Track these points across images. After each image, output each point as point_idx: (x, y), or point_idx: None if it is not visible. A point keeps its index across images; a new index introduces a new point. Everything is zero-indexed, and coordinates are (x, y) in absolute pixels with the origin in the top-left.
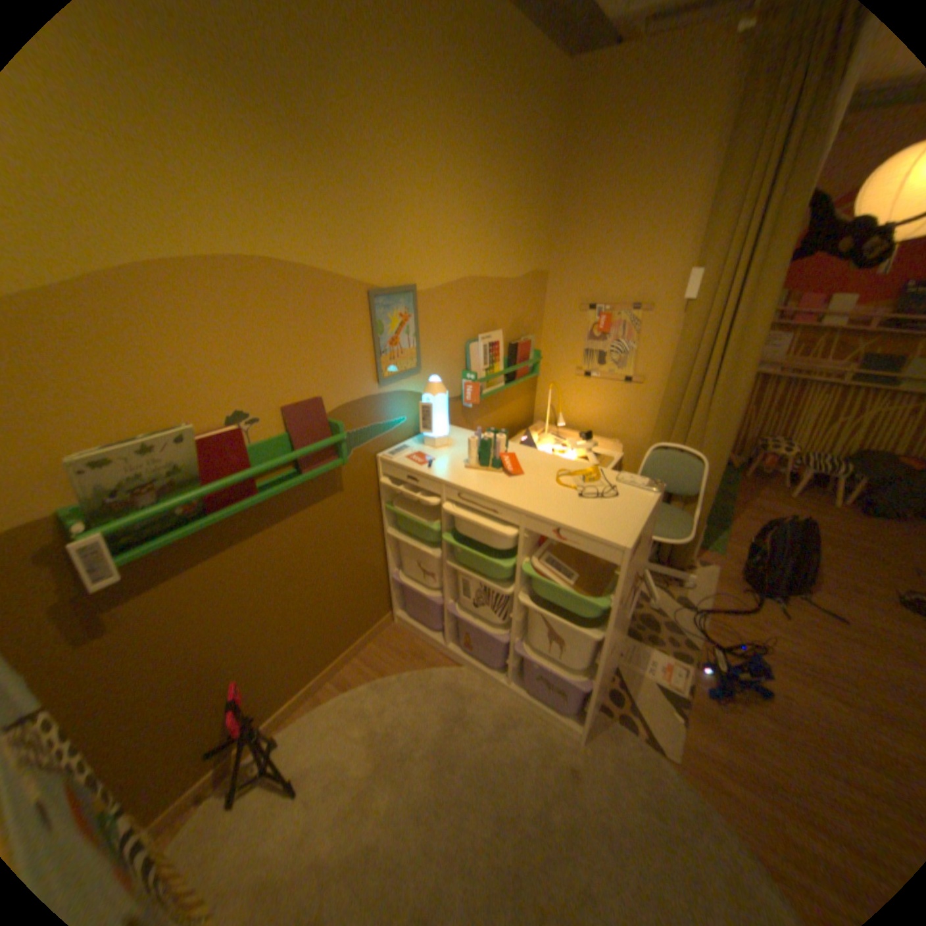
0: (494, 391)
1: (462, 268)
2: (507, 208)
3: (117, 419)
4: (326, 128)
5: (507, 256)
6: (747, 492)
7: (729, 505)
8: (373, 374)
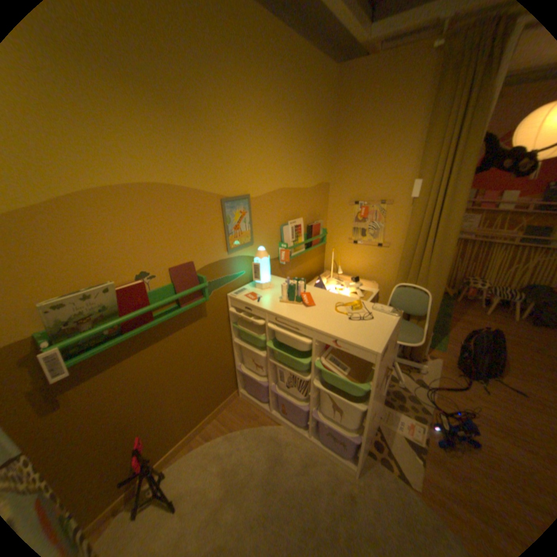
0: (298, 254)
1: (277, 183)
2: (303, 148)
3: (70, 279)
4: (195, 109)
5: (304, 175)
6: (458, 311)
7: (448, 320)
8: (225, 247)
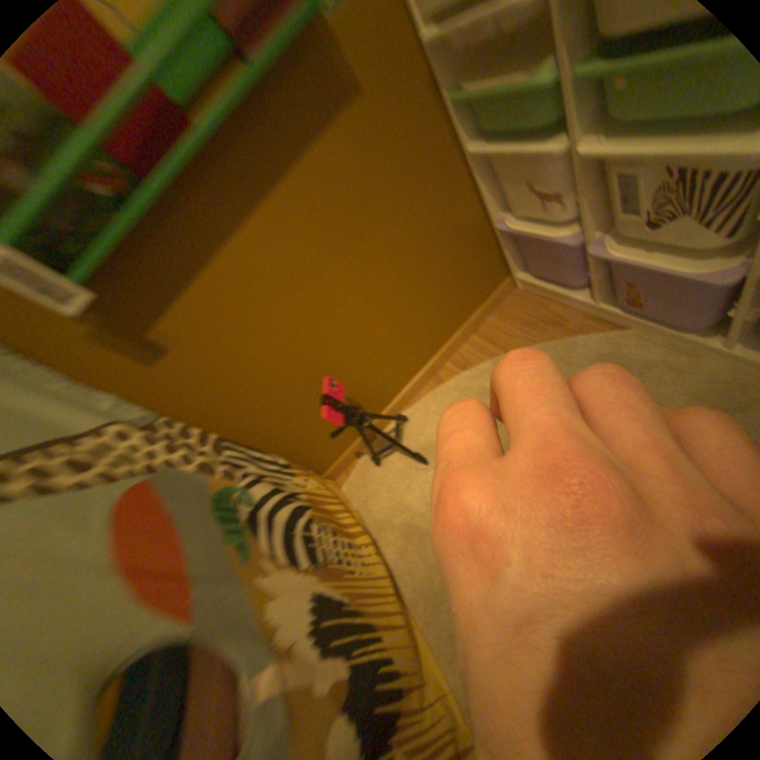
0: None
1: None
2: None
3: None
4: None
5: None
6: None
7: None
8: None
